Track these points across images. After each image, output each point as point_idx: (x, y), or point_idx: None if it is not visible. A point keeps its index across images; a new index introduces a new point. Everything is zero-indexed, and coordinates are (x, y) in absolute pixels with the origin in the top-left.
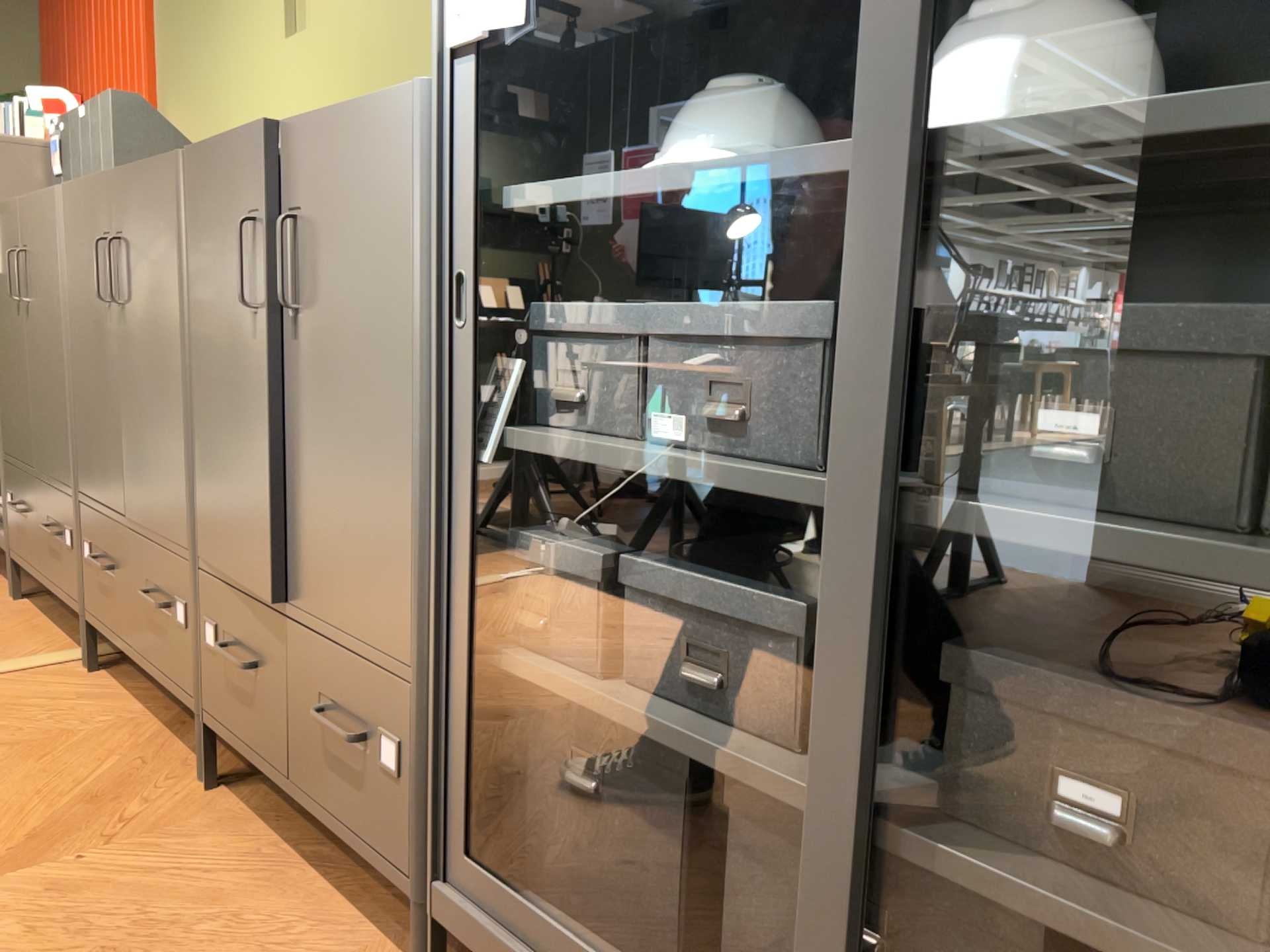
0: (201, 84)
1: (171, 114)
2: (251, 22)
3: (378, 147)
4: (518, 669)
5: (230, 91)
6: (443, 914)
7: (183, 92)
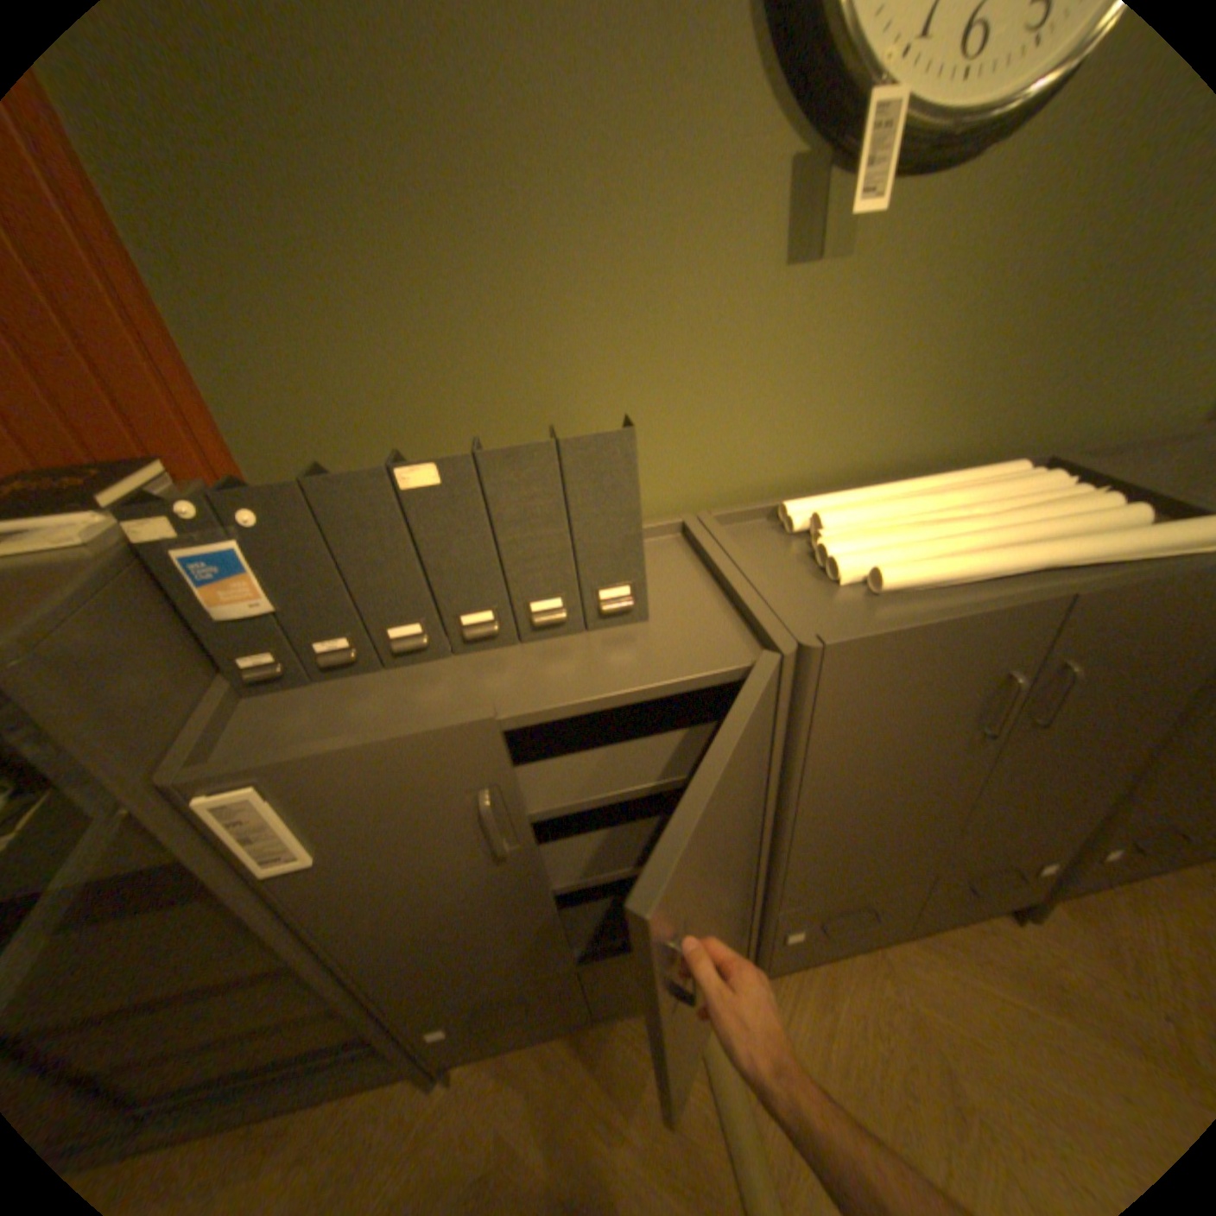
0: (437, 322)
1: (279, 380)
2: (660, 215)
3: None
4: None
5: (573, 339)
6: None
7: (335, 335)
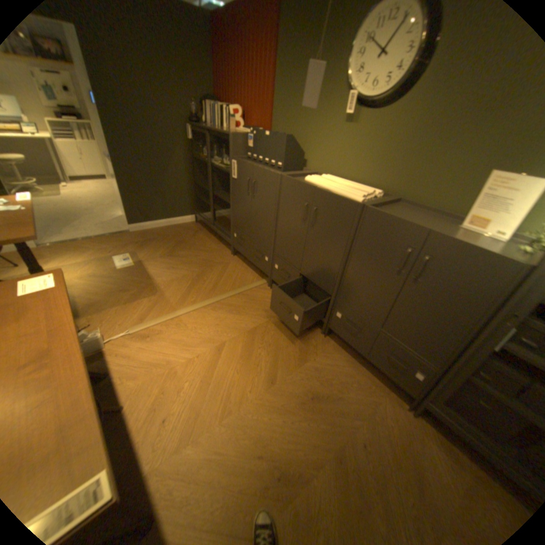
0: (296, 118)
1: (278, 122)
2: (327, 107)
3: (490, 267)
4: (477, 382)
5: (310, 127)
6: (429, 407)
7: (285, 117)
